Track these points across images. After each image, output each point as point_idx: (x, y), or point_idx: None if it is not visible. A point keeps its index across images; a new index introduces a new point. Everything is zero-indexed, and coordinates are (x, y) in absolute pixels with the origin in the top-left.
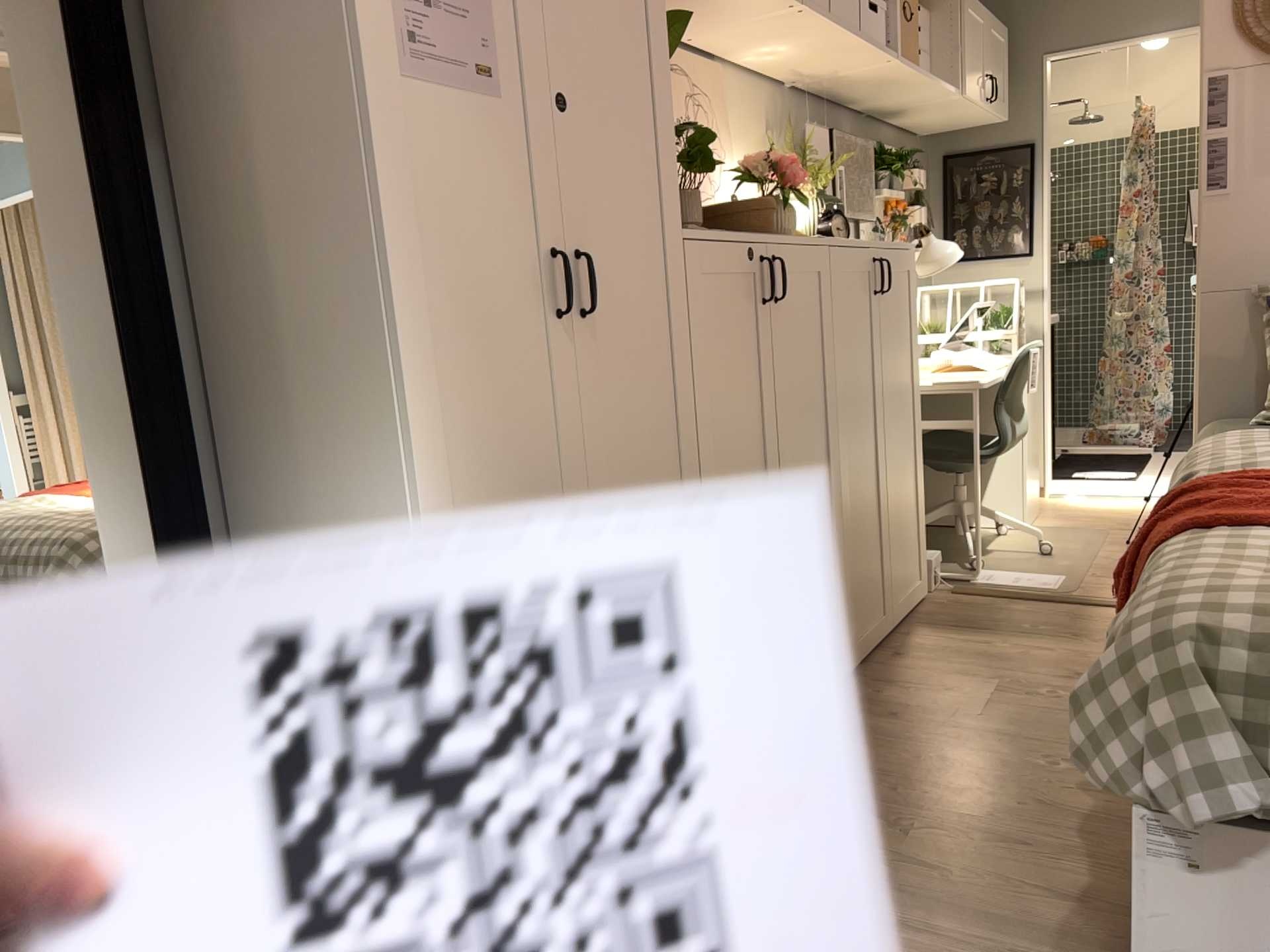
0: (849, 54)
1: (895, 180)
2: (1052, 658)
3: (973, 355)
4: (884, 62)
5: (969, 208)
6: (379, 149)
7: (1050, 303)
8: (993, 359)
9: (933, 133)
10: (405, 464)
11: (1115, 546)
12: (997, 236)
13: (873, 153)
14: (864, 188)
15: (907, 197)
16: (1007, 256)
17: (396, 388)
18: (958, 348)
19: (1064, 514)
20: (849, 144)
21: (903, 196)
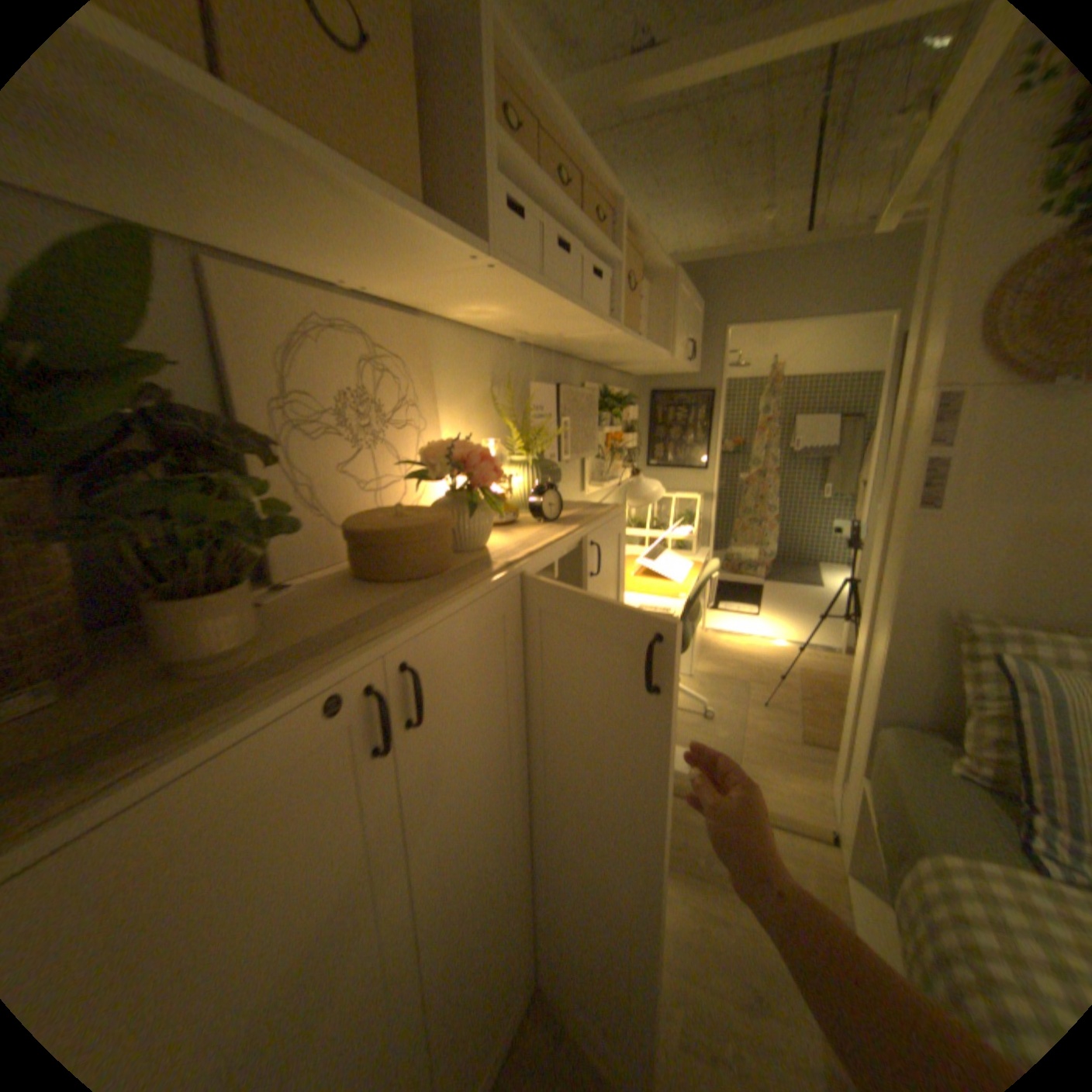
0: (570, 317)
1: (616, 411)
2: (727, 944)
3: (665, 562)
4: (608, 328)
5: (667, 429)
6: None
7: (716, 502)
8: (679, 563)
9: (645, 373)
10: None
11: (756, 710)
12: (685, 451)
13: (599, 393)
14: (590, 423)
15: (623, 423)
16: (690, 466)
17: None
18: (654, 555)
19: (716, 656)
20: (580, 387)
21: (620, 423)
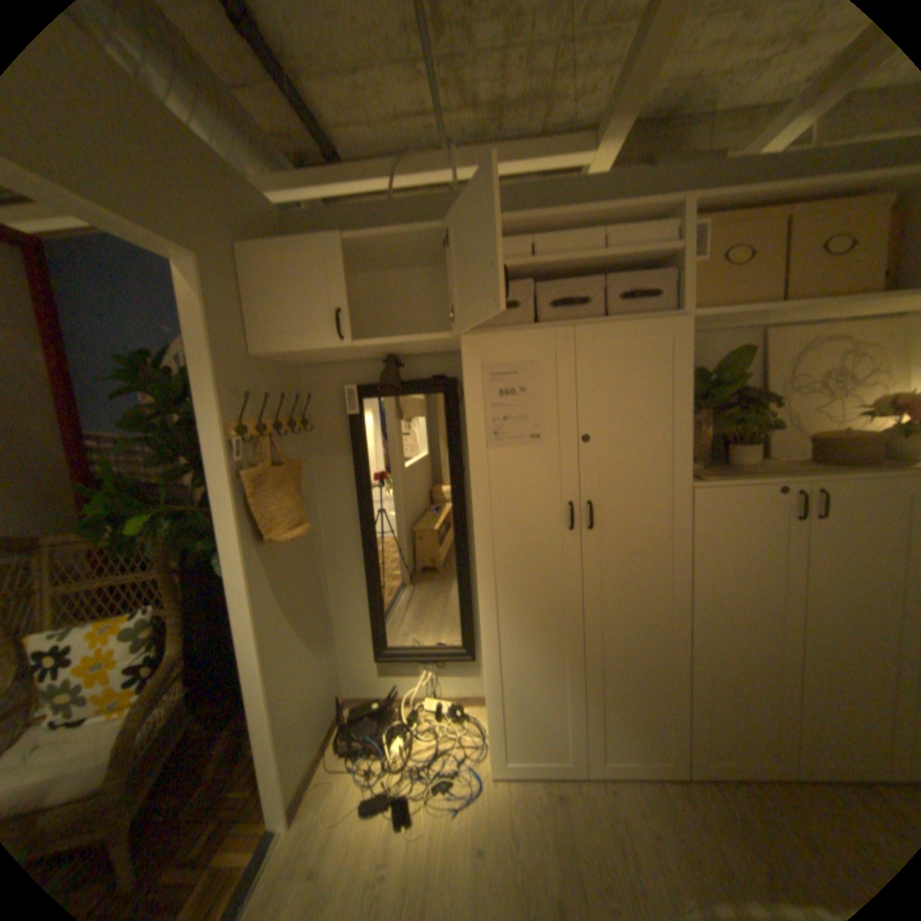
0: None
1: None
2: None
3: None
4: None
5: None
6: (477, 477)
7: None
8: None
9: None
10: (478, 579)
11: None
12: None
13: None
14: None
15: None
16: None
17: (477, 554)
18: None
19: None
20: None
21: None
